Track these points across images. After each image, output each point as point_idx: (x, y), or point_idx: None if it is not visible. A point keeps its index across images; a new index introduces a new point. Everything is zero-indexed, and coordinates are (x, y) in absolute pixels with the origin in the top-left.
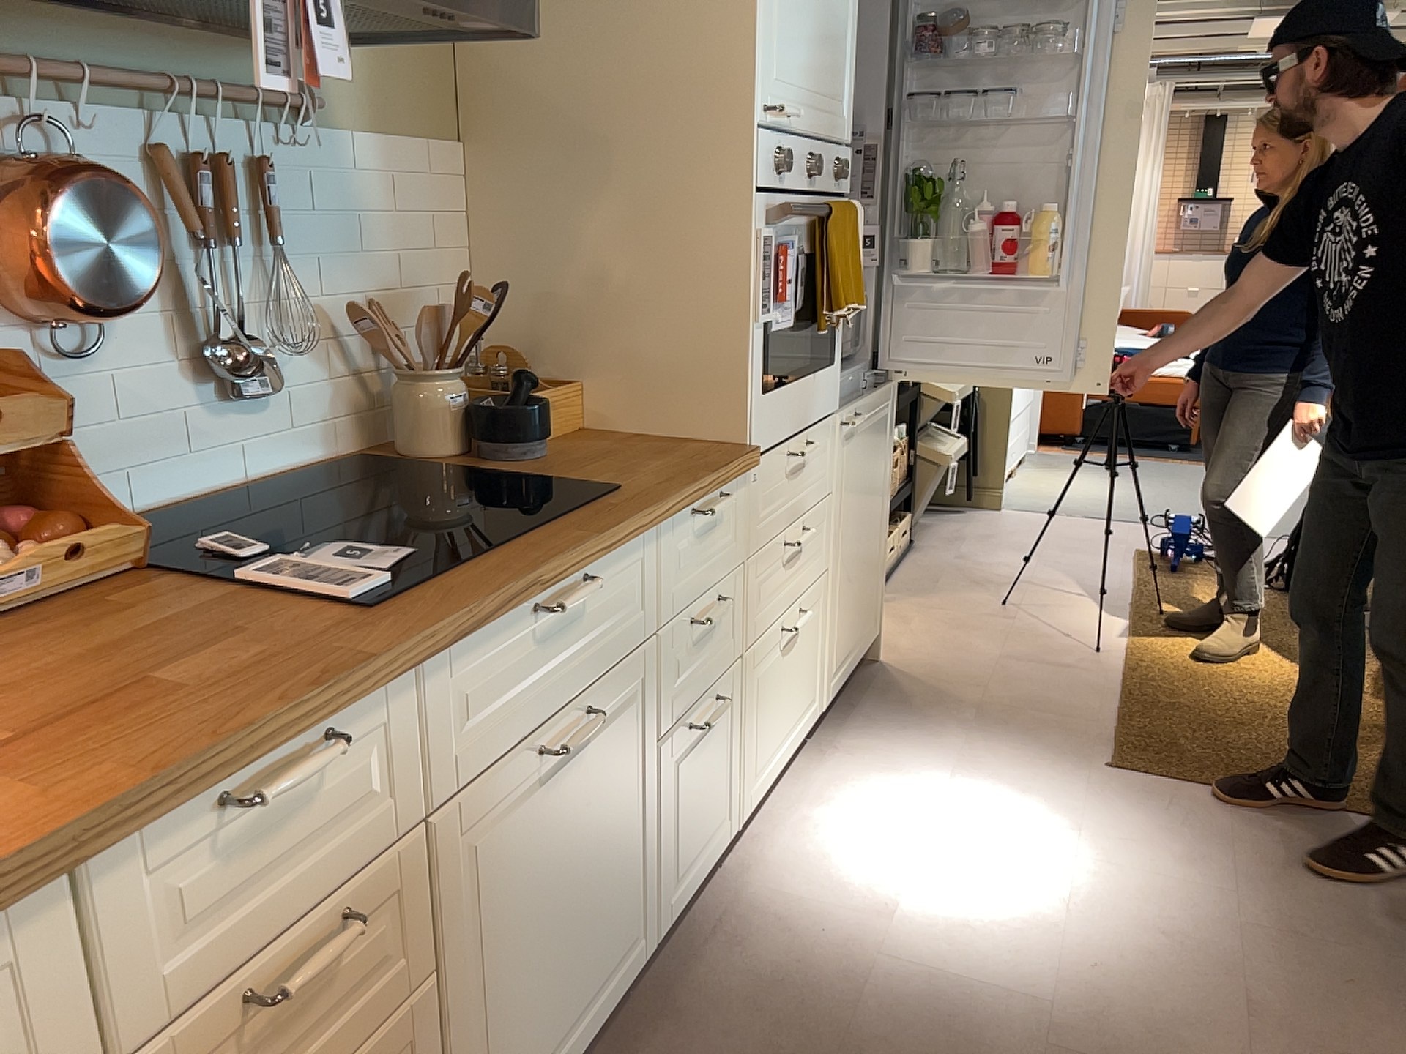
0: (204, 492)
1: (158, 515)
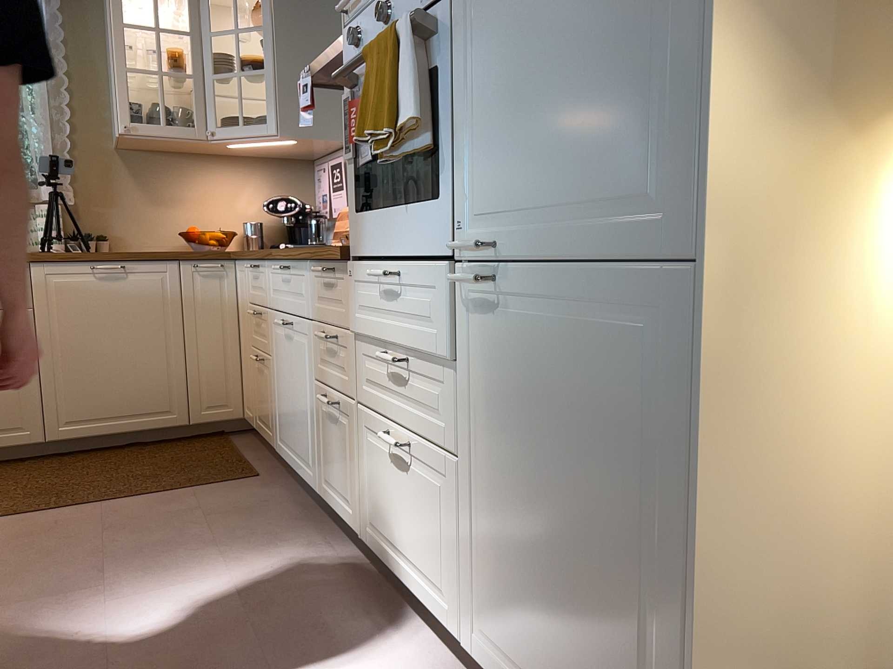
0: None
1: None
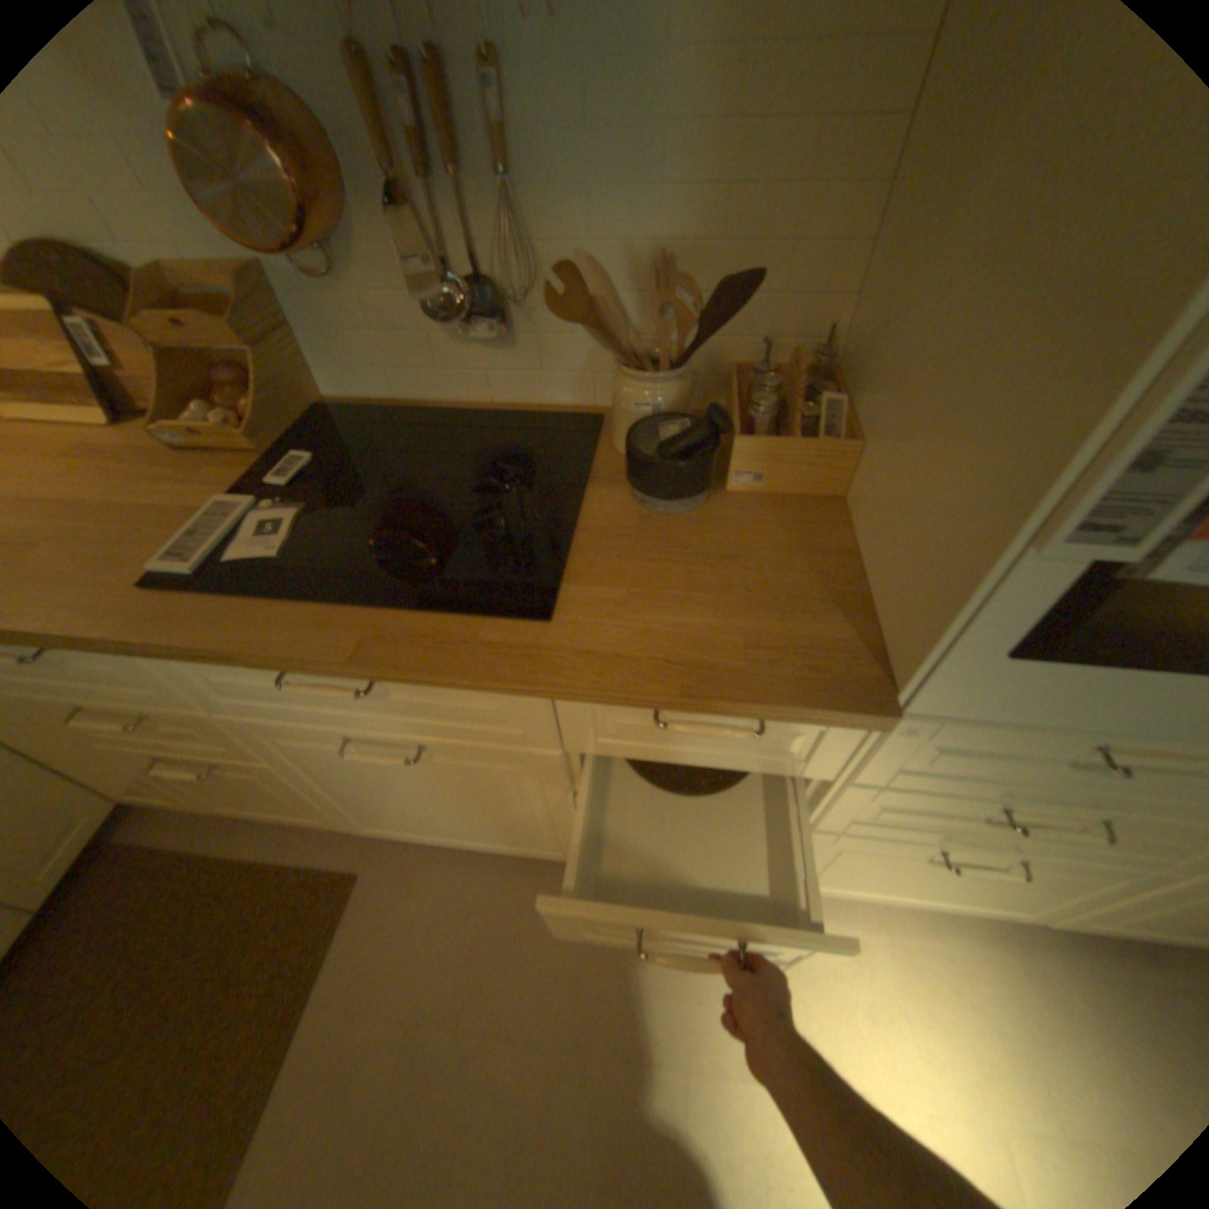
0: (453, 398)
1: (414, 405)
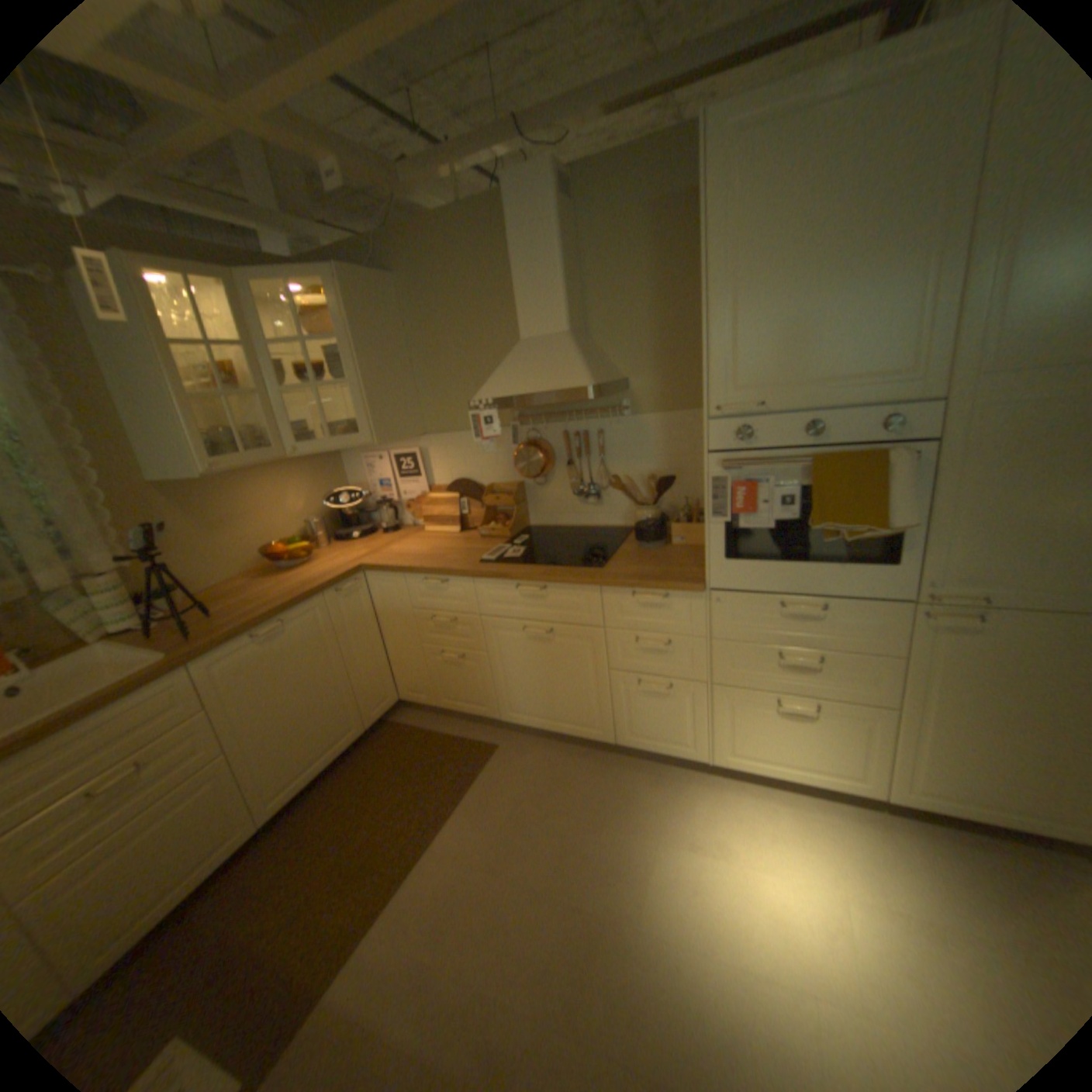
0: (577, 525)
1: (563, 528)
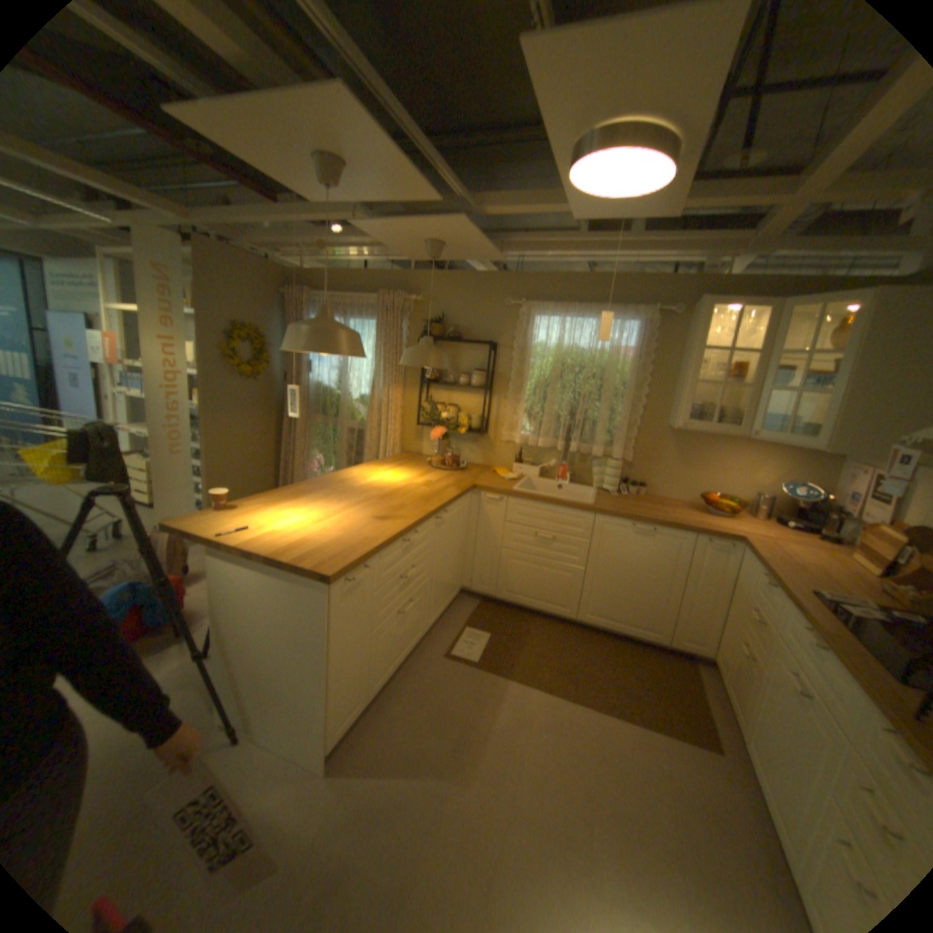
0: None
1: None
